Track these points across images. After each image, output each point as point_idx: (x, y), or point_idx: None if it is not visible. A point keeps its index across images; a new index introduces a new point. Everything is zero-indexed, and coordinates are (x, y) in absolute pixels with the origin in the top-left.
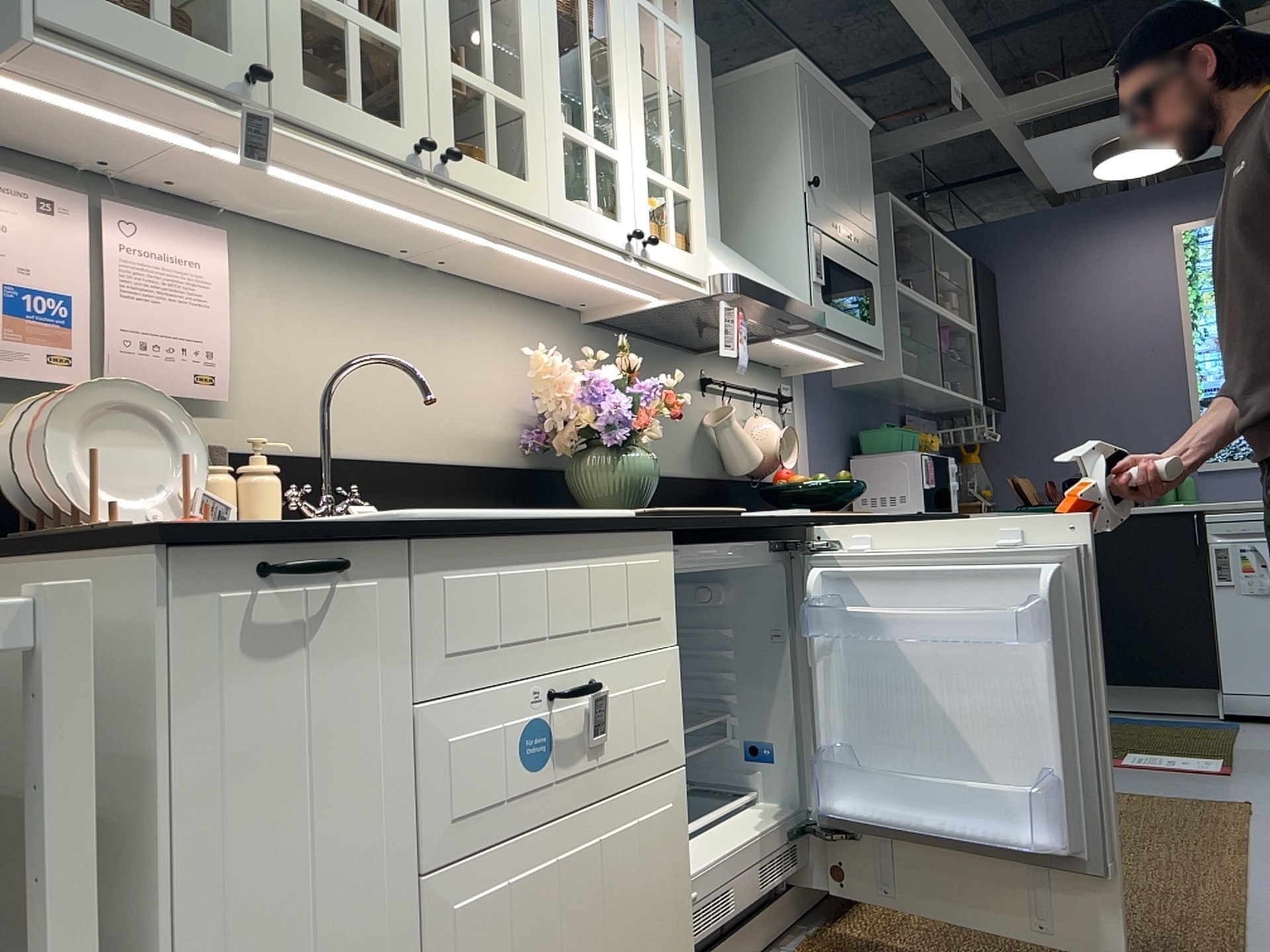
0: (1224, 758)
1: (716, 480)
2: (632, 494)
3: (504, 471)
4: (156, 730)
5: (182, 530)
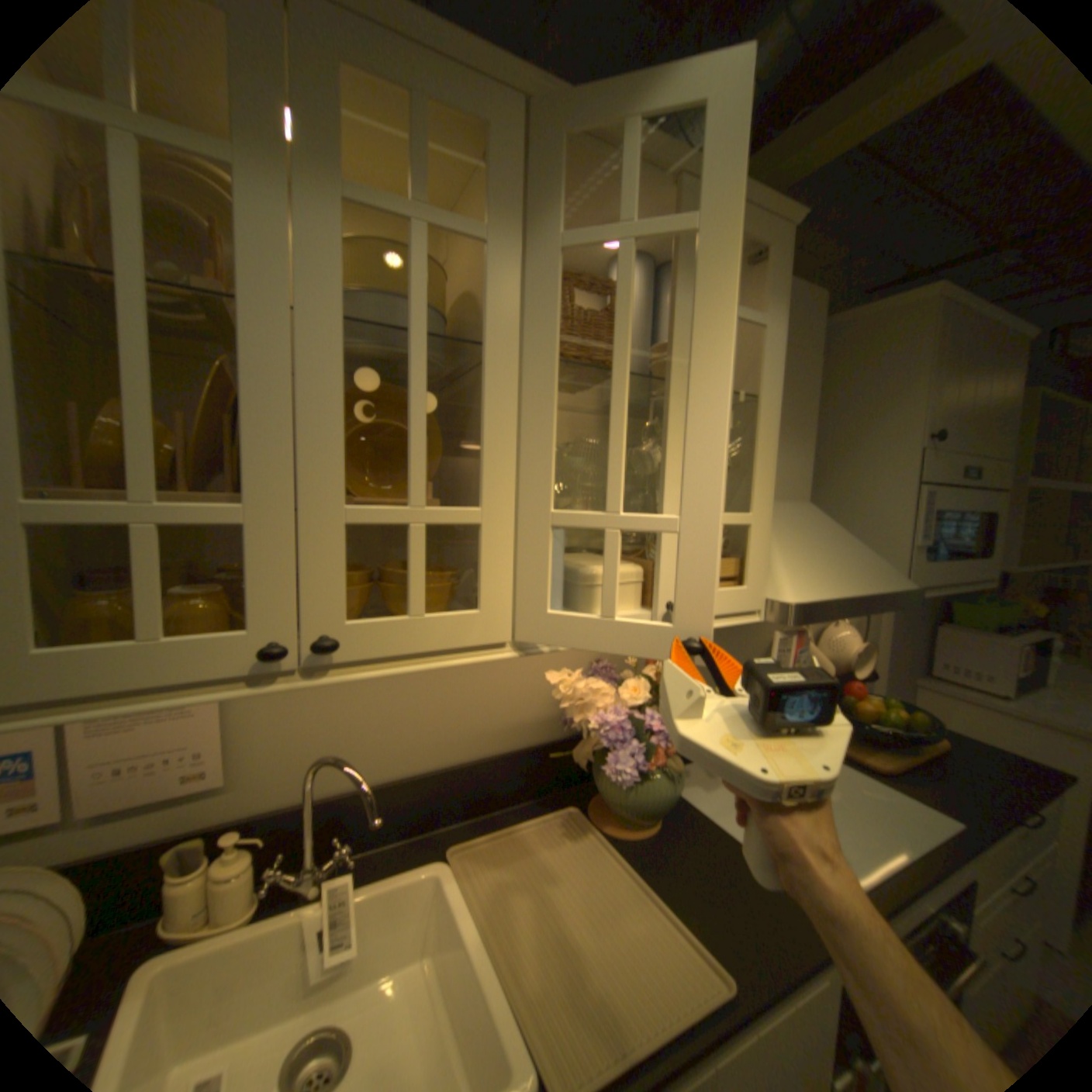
0: None
1: None
2: (648, 807)
3: (539, 750)
4: None
5: None
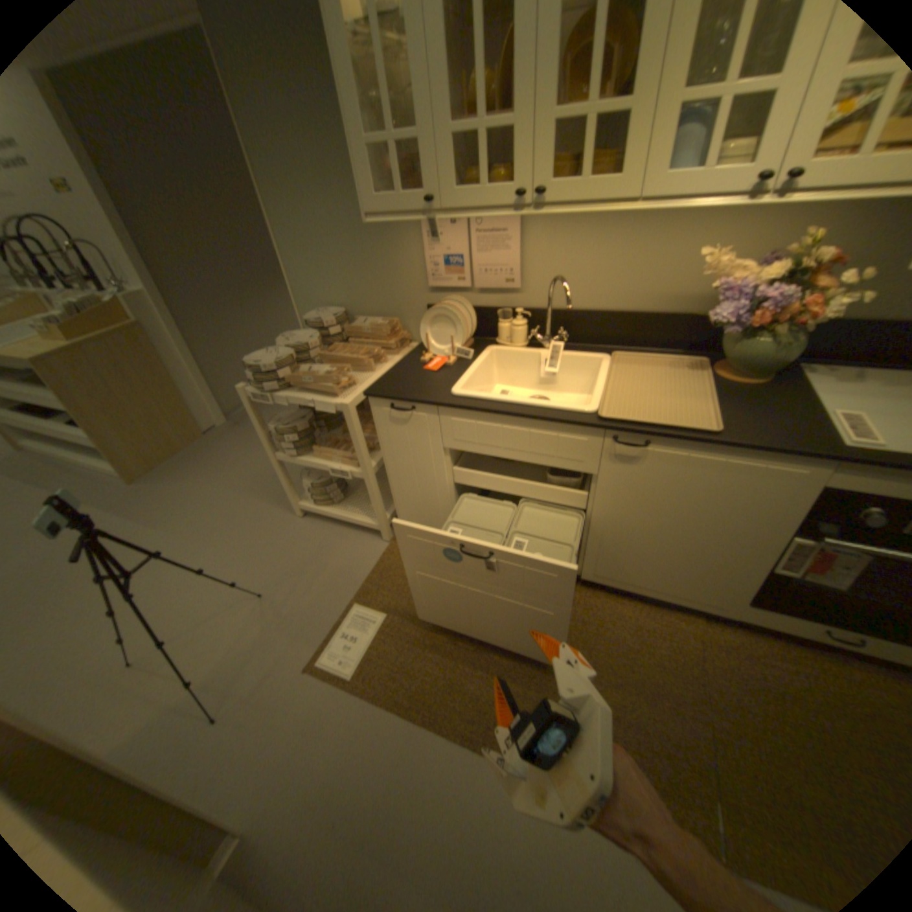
0: None
1: None
2: (754, 363)
3: (696, 317)
4: (378, 432)
5: (369, 396)
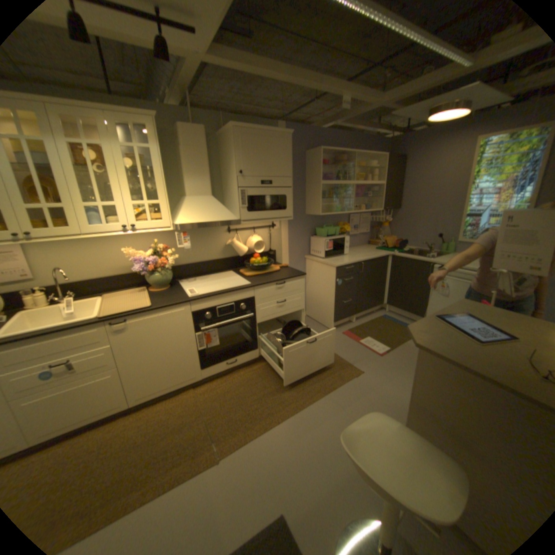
0: (391, 349)
1: (232, 257)
2: (159, 283)
3: (135, 274)
4: None
5: None
